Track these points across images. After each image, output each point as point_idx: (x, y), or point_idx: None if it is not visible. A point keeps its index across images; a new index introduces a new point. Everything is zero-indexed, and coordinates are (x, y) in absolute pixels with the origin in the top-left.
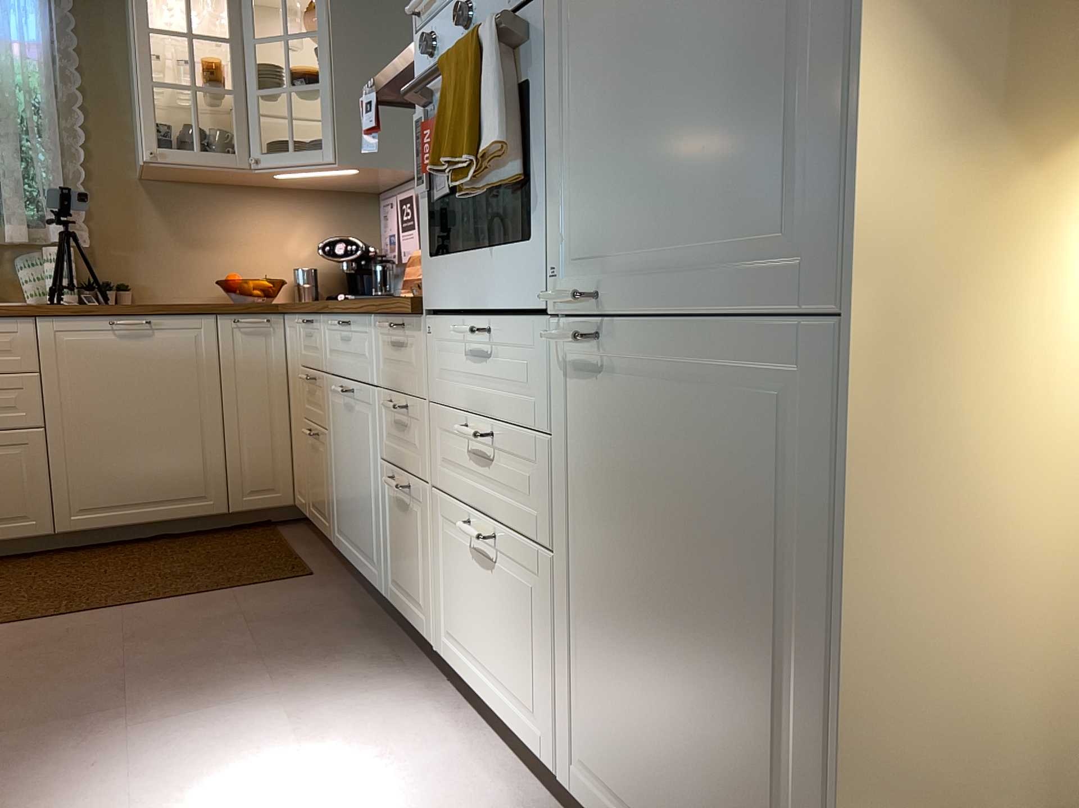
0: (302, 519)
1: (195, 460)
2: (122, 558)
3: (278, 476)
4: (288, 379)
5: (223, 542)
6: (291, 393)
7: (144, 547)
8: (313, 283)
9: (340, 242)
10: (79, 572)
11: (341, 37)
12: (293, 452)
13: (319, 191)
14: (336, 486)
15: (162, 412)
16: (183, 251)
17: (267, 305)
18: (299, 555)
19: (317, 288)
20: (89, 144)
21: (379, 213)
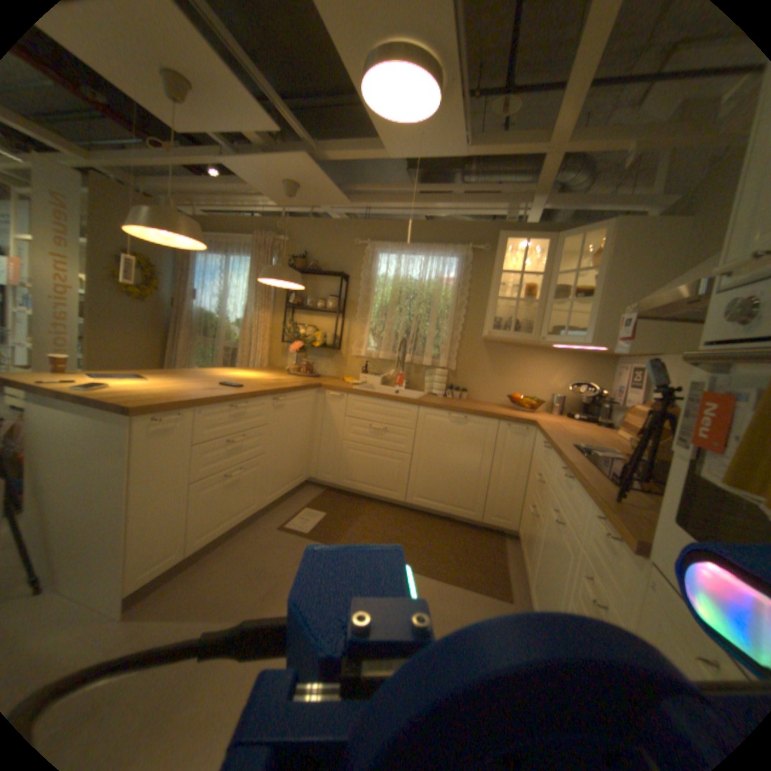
0: (521, 538)
1: (471, 491)
2: (426, 528)
3: (512, 514)
4: (531, 464)
5: (474, 539)
6: (531, 473)
7: (438, 523)
8: (561, 405)
9: (584, 384)
10: (406, 529)
11: (615, 269)
12: (523, 505)
13: (578, 353)
14: (539, 562)
15: (462, 462)
16: (496, 377)
17: (528, 420)
18: (510, 575)
19: (563, 408)
20: (465, 323)
21: (615, 369)
